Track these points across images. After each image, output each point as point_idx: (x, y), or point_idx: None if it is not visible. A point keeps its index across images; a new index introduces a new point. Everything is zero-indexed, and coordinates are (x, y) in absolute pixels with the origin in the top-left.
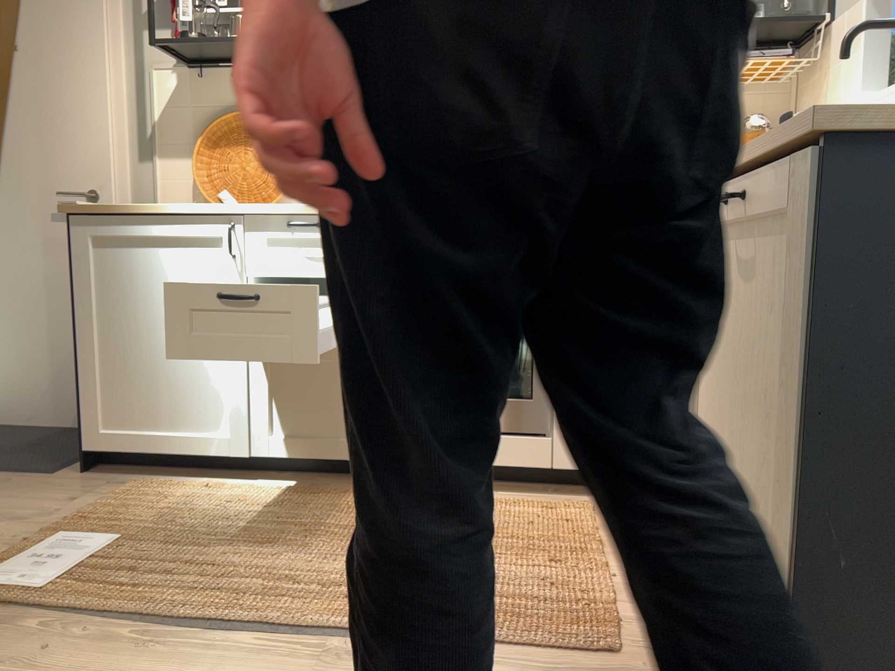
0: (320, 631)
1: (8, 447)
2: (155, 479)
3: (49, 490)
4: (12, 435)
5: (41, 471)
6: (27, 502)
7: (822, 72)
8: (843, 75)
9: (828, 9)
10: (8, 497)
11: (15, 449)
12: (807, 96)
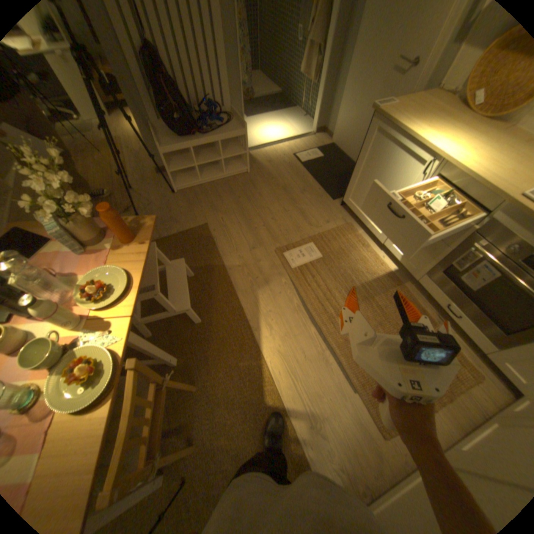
0: (329, 343)
1: (334, 171)
2: (355, 225)
3: (327, 210)
4: (340, 163)
5: (332, 196)
6: (318, 214)
7: None
8: None
9: None
10: (316, 207)
11: (335, 174)
12: None
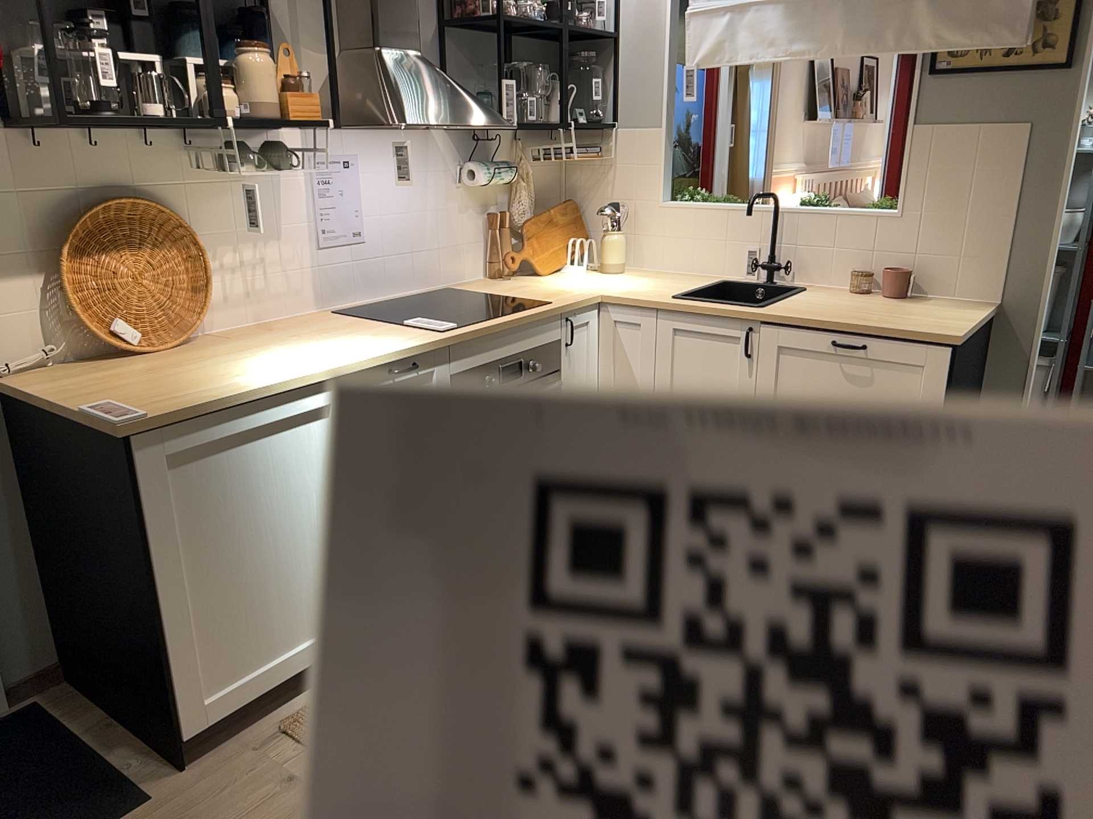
0: None
1: None
2: (287, 712)
3: (220, 801)
4: None
5: (124, 809)
6: None
7: (610, 162)
8: (638, 174)
9: (610, 114)
10: None
11: None
12: (587, 173)
